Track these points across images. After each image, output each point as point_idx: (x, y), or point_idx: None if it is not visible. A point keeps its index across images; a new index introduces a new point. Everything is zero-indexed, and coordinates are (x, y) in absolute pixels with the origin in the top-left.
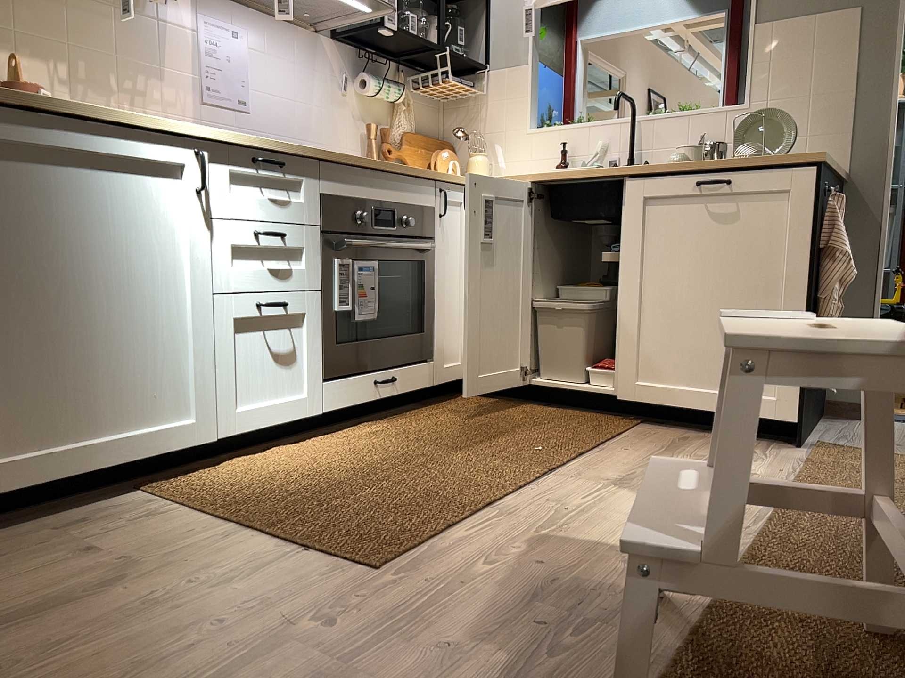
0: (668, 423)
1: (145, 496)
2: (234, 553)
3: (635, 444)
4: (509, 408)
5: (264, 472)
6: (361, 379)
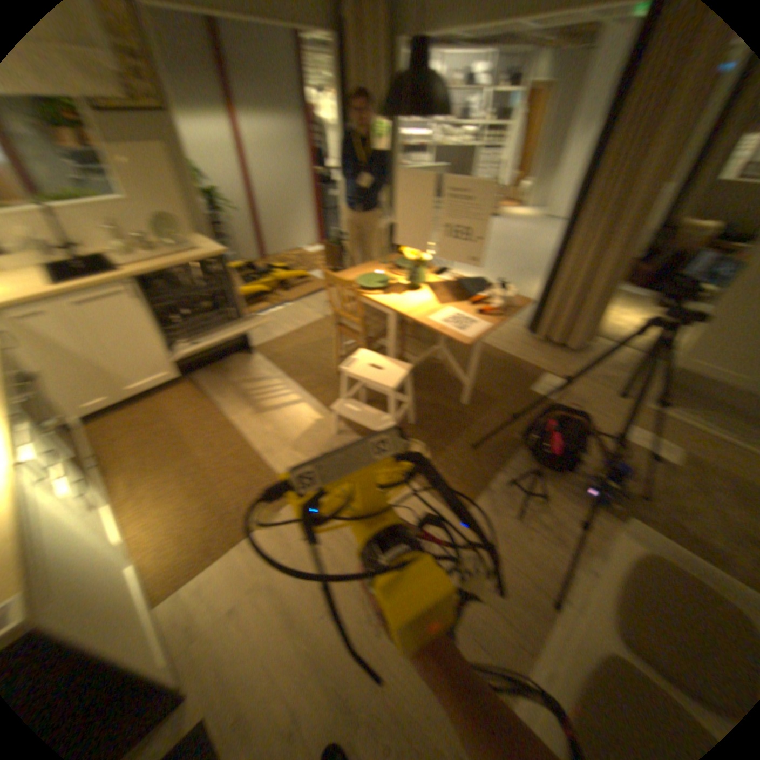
0: (197, 372)
1: (162, 604)
2: (261, 544)
3: (218, 392)
4: (120, 417)
5: (162, 542)
6: (85, 475)
